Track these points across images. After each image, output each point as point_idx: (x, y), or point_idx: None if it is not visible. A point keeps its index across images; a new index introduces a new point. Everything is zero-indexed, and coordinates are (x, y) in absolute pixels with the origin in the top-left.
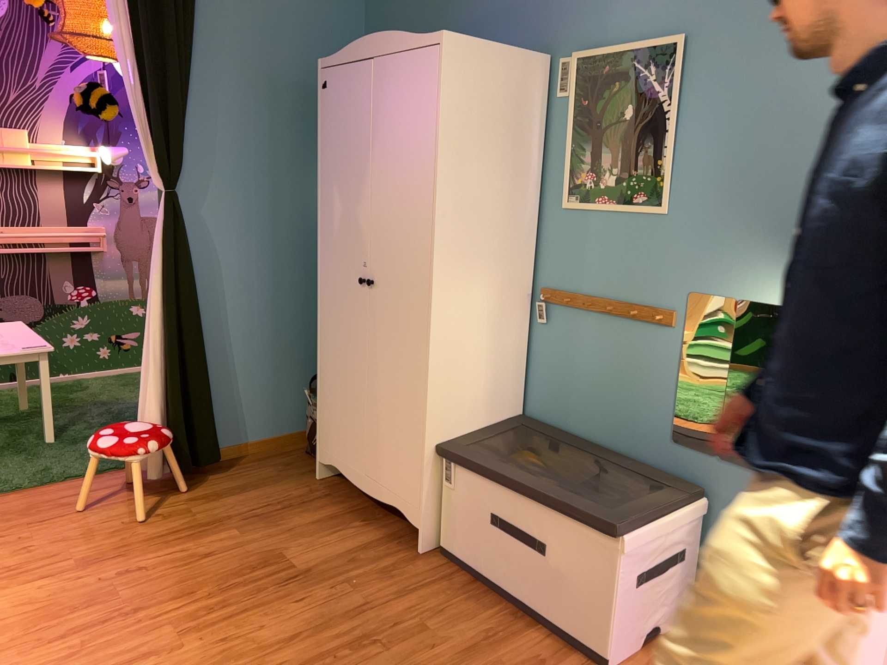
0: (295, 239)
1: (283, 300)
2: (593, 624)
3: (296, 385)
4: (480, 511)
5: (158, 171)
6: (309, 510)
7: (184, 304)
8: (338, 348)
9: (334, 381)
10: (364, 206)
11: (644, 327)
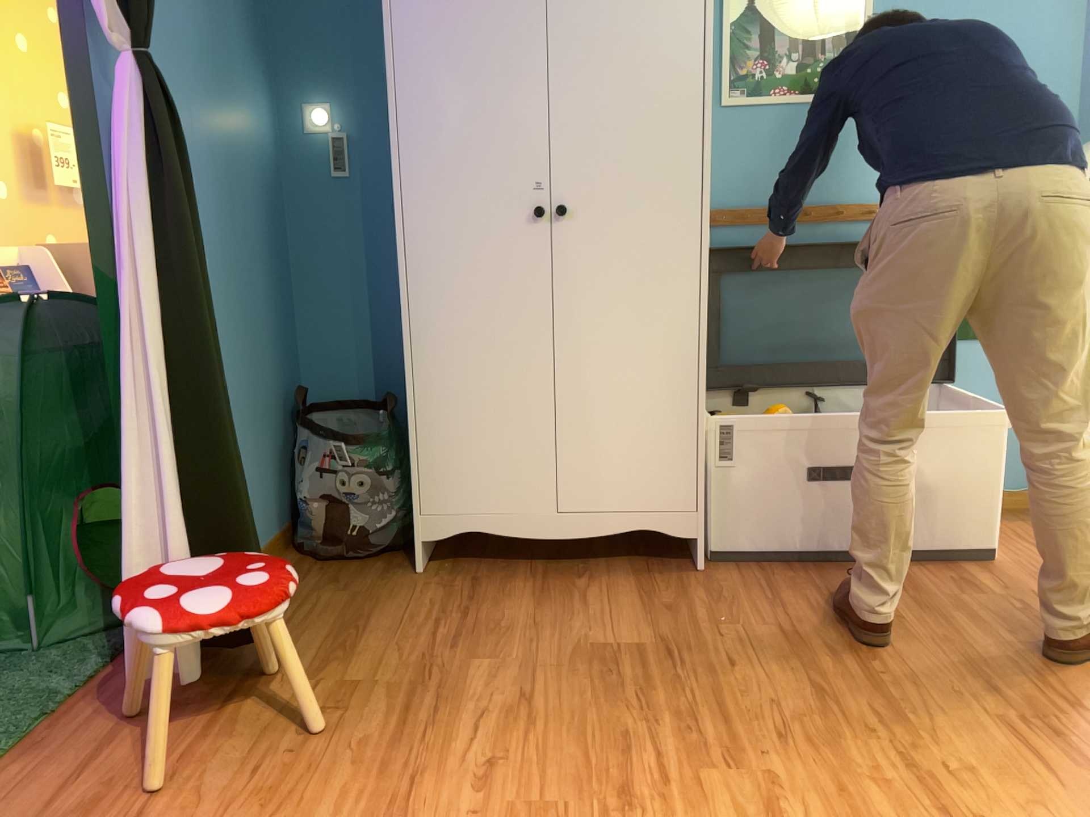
0: (238, 191)
1: (239, 302)
2: (973, 522)
3: (264, 455)
4: (790, 472)
5: (118, 1)
6: (498, 599)
7: (204, 295)
8: (470, 336)
9: (461, 392)
10: (531, 92)
11: (847, 229)
